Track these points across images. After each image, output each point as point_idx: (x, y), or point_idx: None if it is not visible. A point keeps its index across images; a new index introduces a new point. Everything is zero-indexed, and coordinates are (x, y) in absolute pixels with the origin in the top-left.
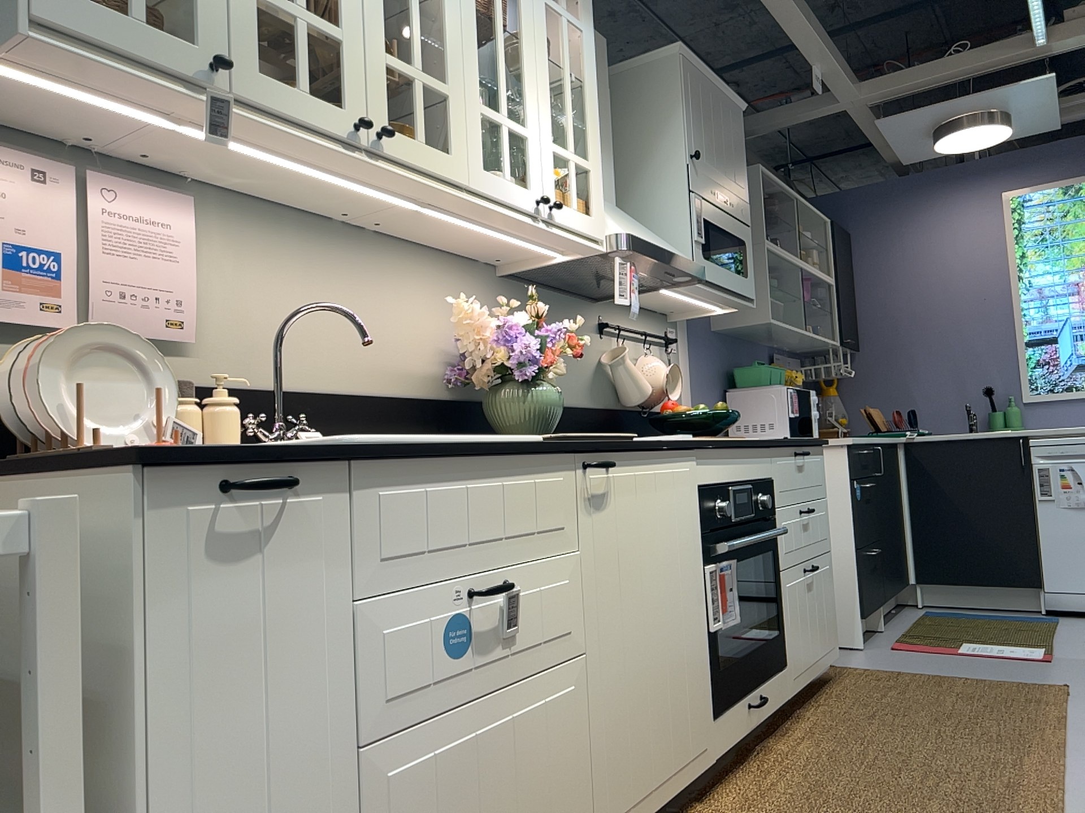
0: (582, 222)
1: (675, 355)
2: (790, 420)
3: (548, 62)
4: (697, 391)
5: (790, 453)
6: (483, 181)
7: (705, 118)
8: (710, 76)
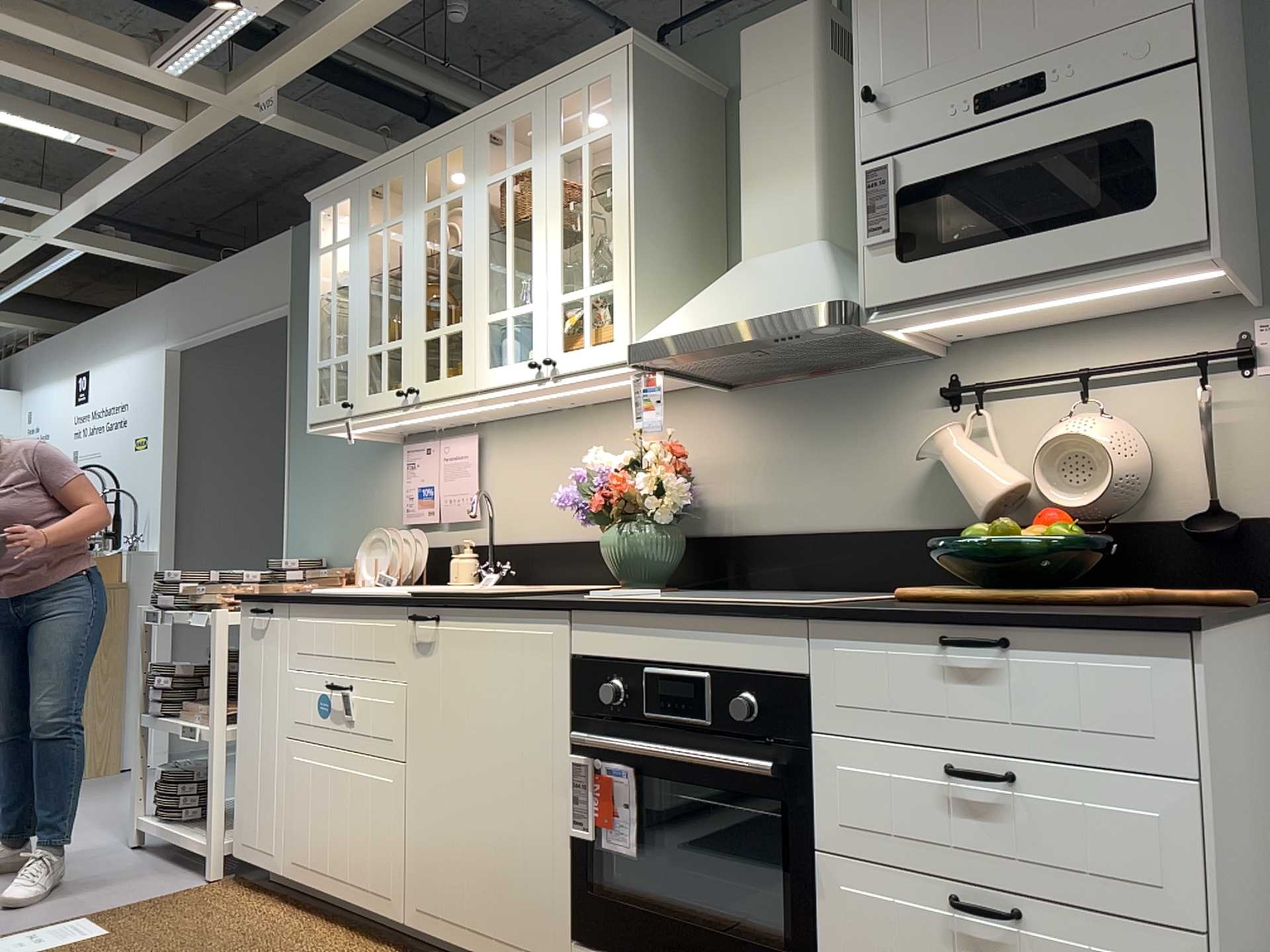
0: (592, 355)
1: None
2: None
3: (559, 214)
4: None
5: (903, 635)
6: (484, 378)
7: None
8: None
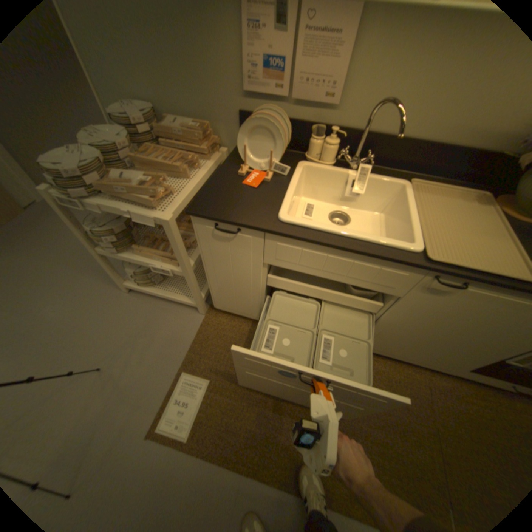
0: None
1: None
2: None
3: None
4: None
5: None
6: None
7: None
8: None
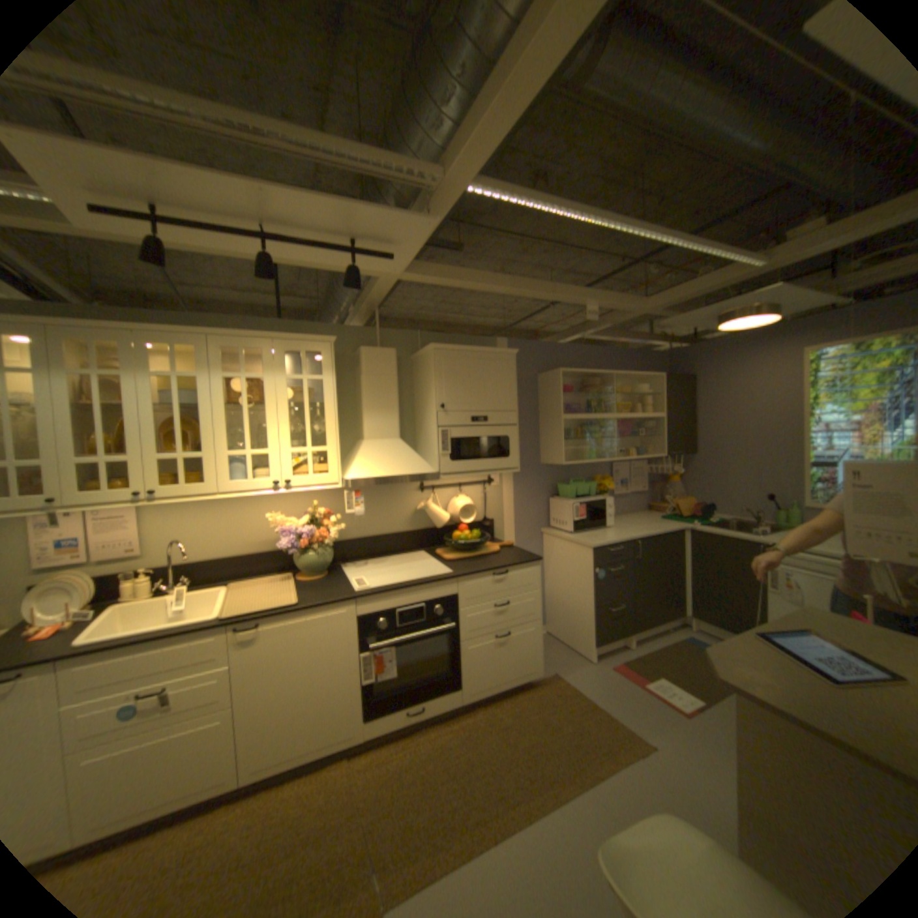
0: (316, 480)
1: (494, 487)
2: (575, 522)
3: (289, 409)
4: (517, 503)
5: (484, 576)
6: (230, 487)
7: (460, 377)
8: (468, 349)
